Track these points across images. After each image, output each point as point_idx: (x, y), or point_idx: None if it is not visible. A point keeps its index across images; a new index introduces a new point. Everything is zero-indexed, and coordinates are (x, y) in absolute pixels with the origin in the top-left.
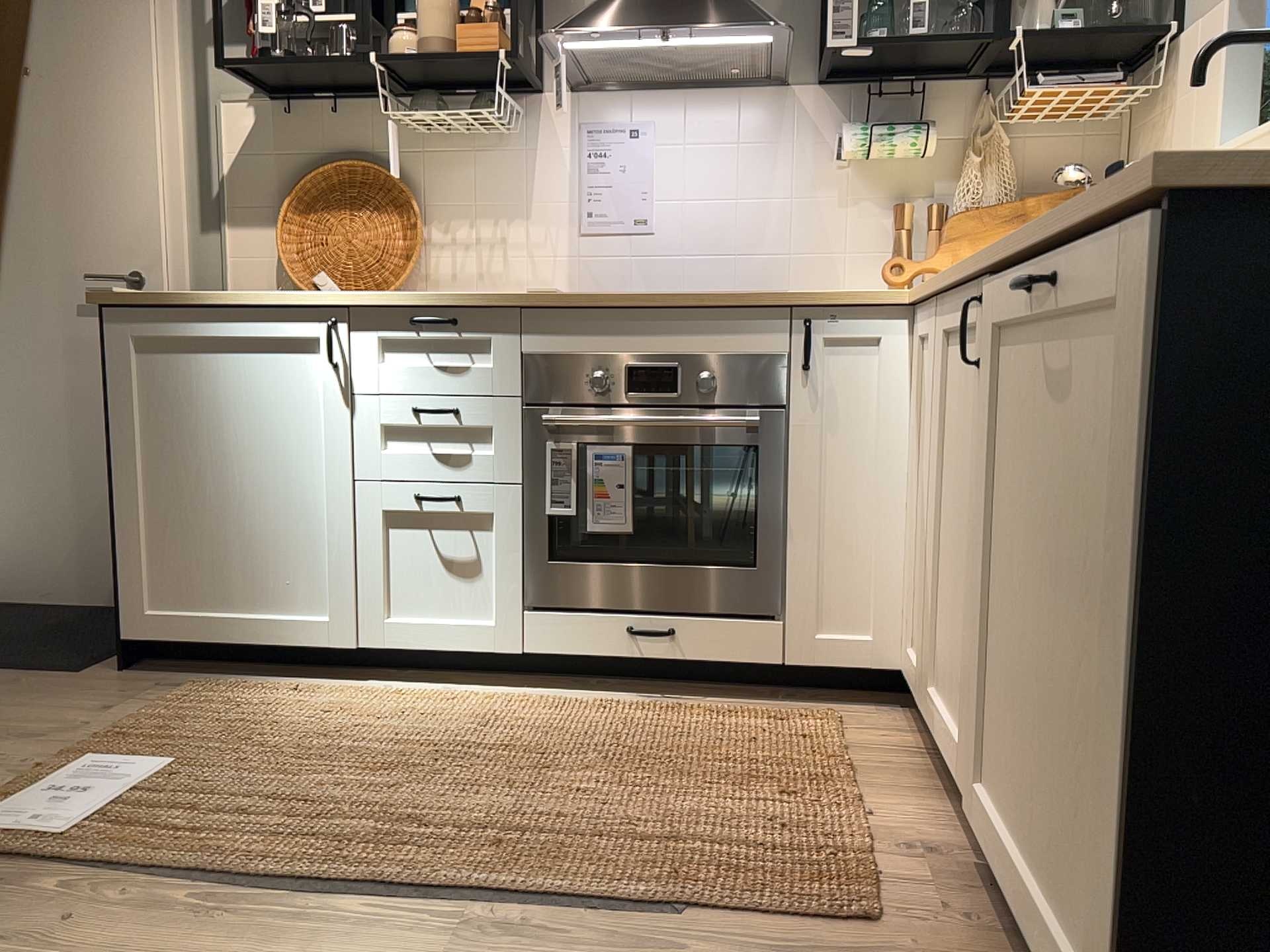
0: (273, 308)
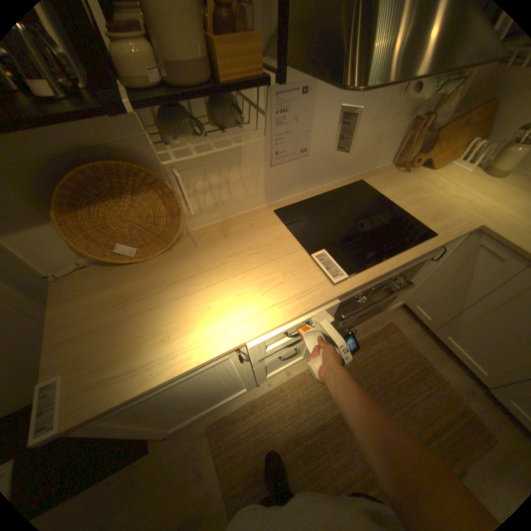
0: (198, 366)
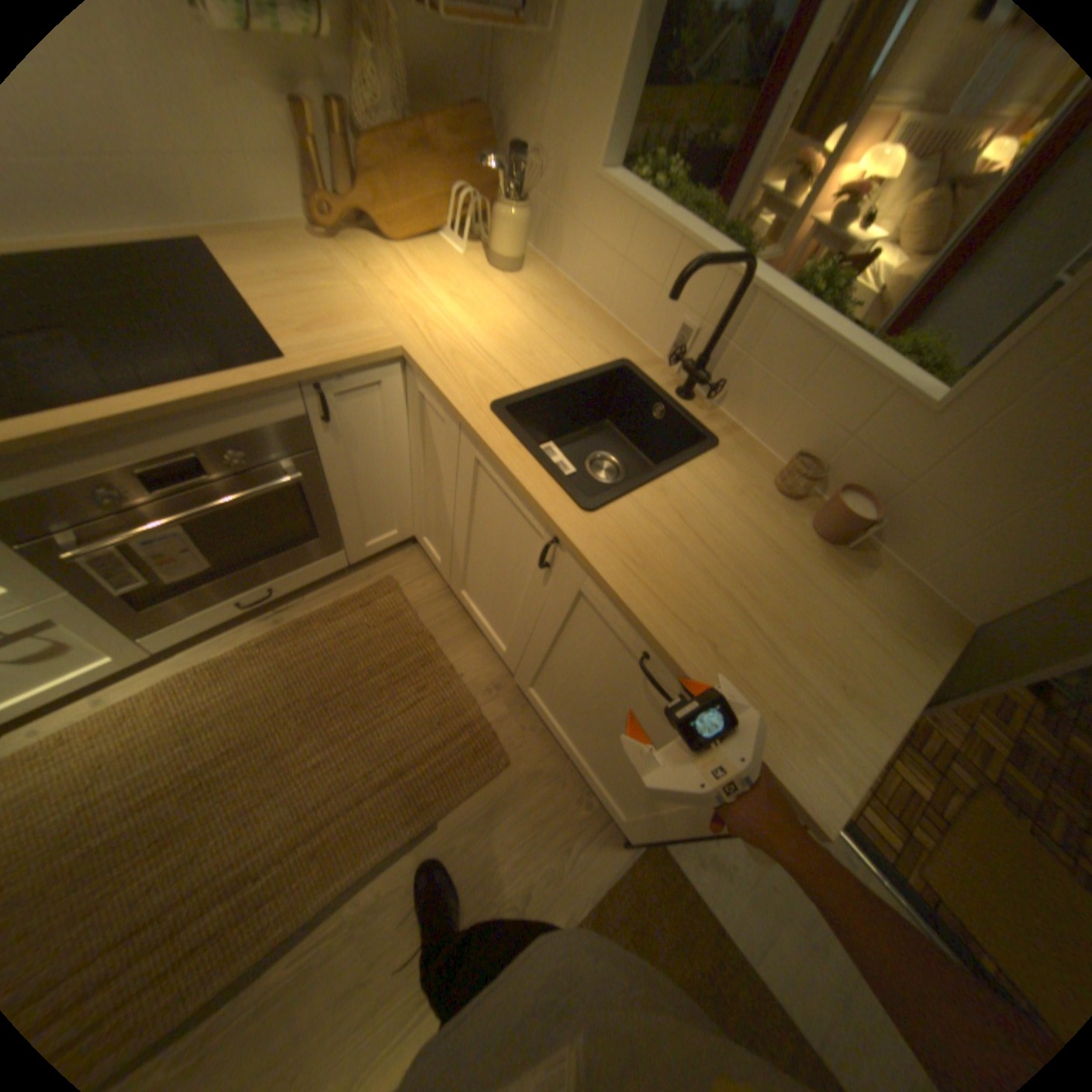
0: None
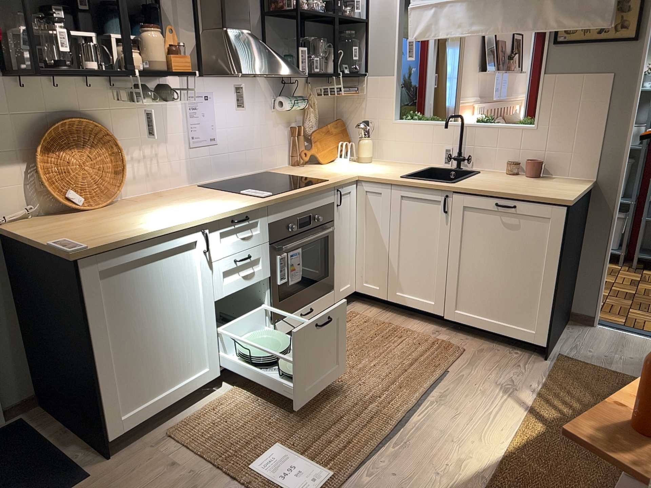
0: (176, 232)
